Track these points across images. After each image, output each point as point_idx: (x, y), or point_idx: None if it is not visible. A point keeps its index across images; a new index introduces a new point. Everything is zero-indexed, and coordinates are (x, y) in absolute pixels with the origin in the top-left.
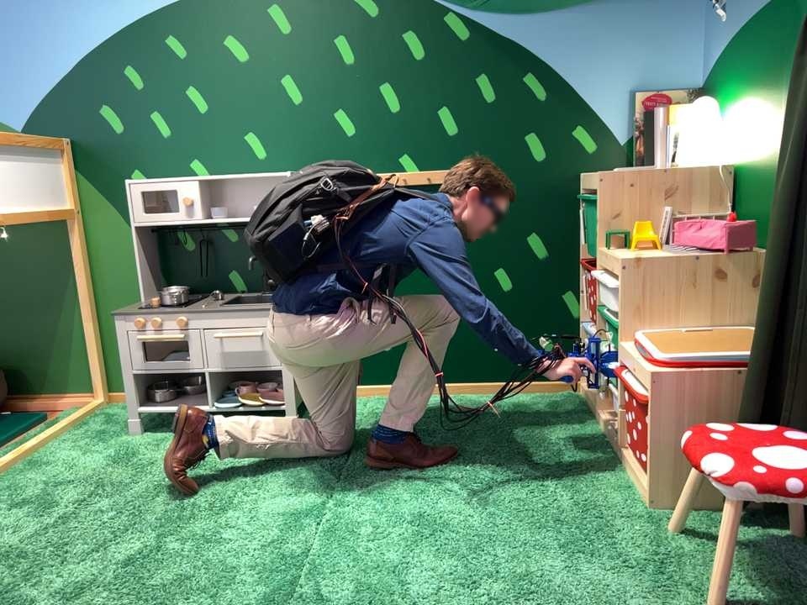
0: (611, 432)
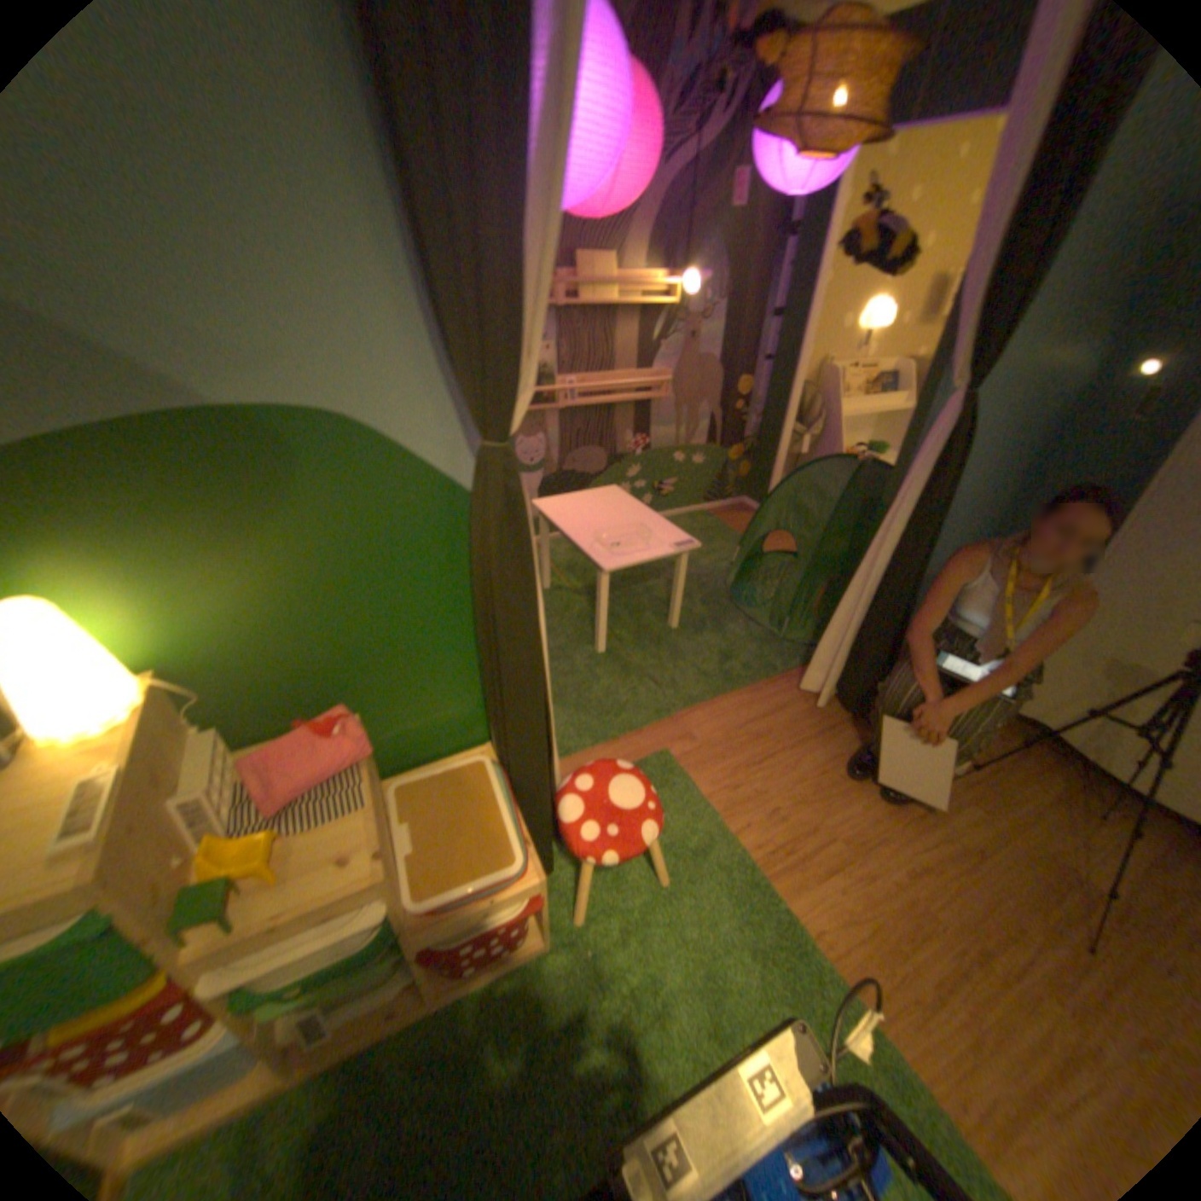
0: (386, 1016)
